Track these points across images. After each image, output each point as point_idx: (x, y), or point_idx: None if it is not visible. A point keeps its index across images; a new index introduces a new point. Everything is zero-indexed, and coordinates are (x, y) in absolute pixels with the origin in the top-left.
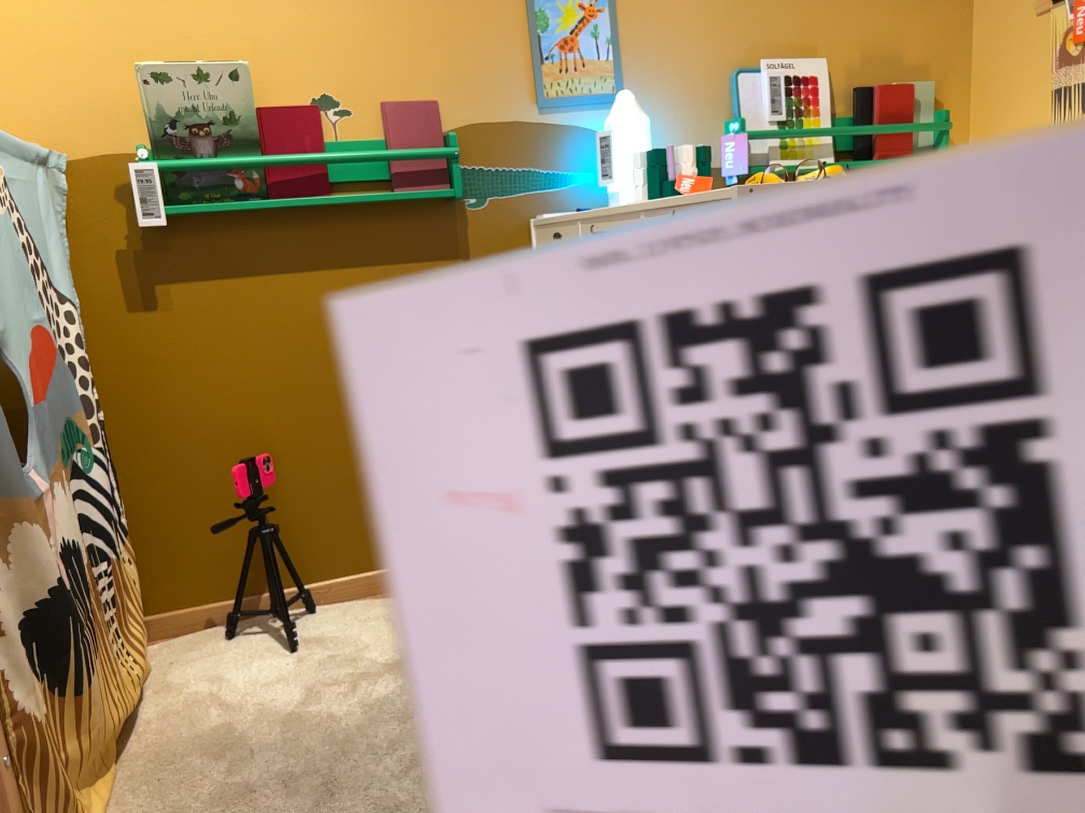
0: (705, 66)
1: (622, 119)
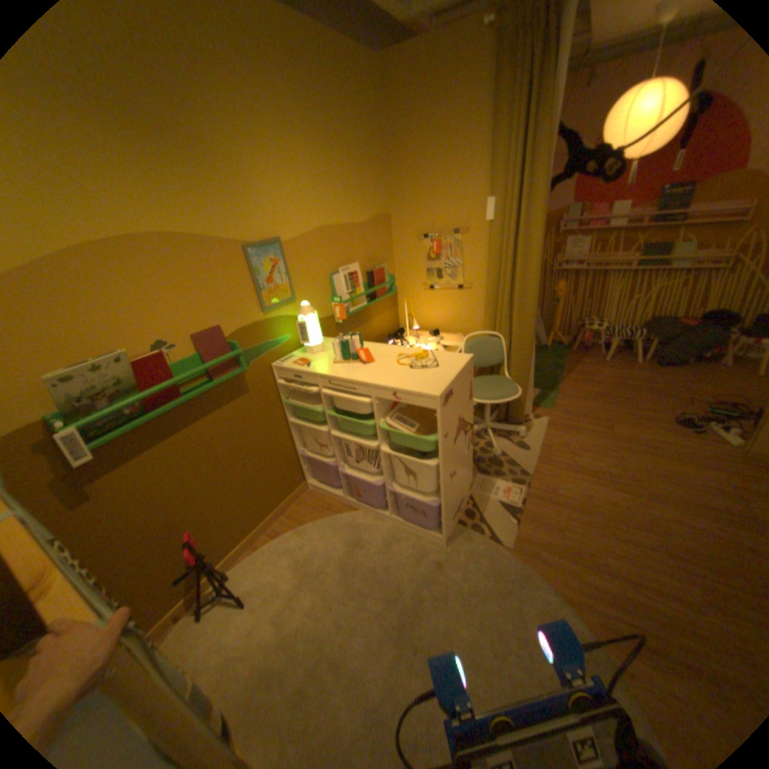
0: (320, 275)
1: (309, 316)
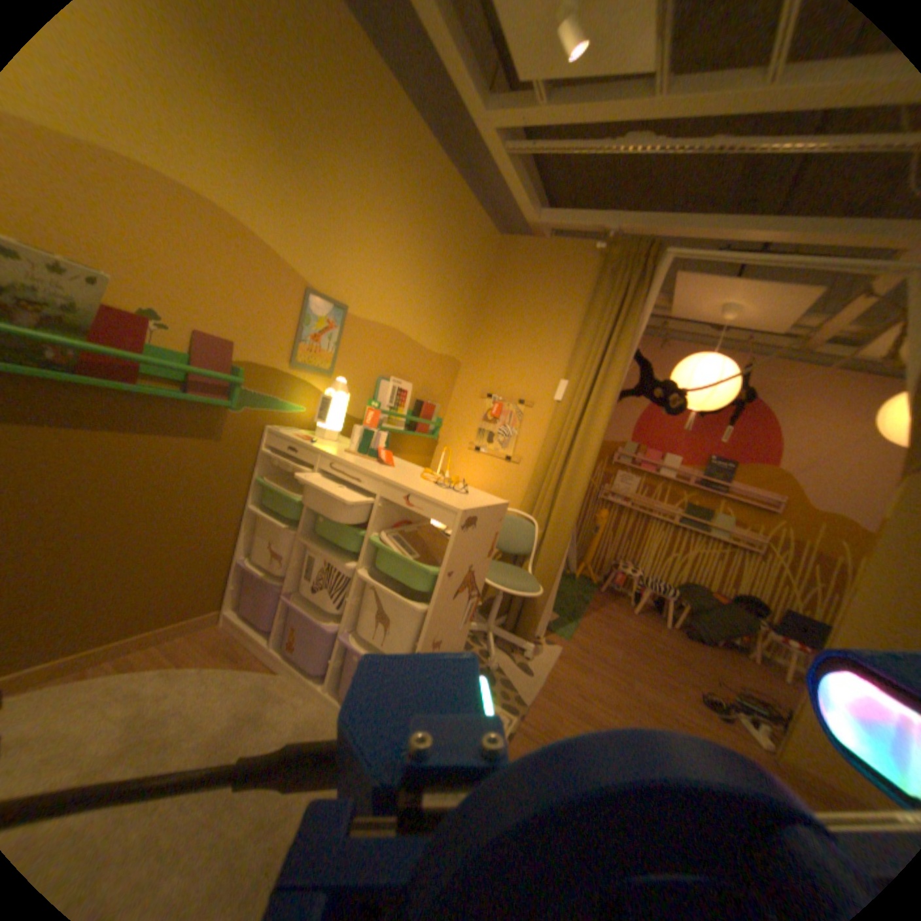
0: (369, 372)
1: (340, 395)
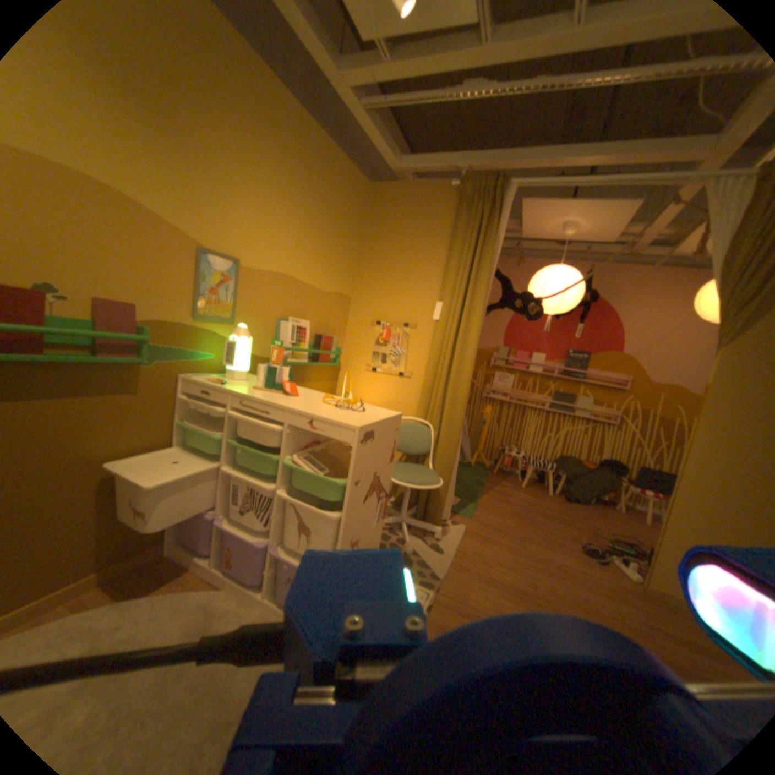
0: (269, 314)
1: (242, 339)
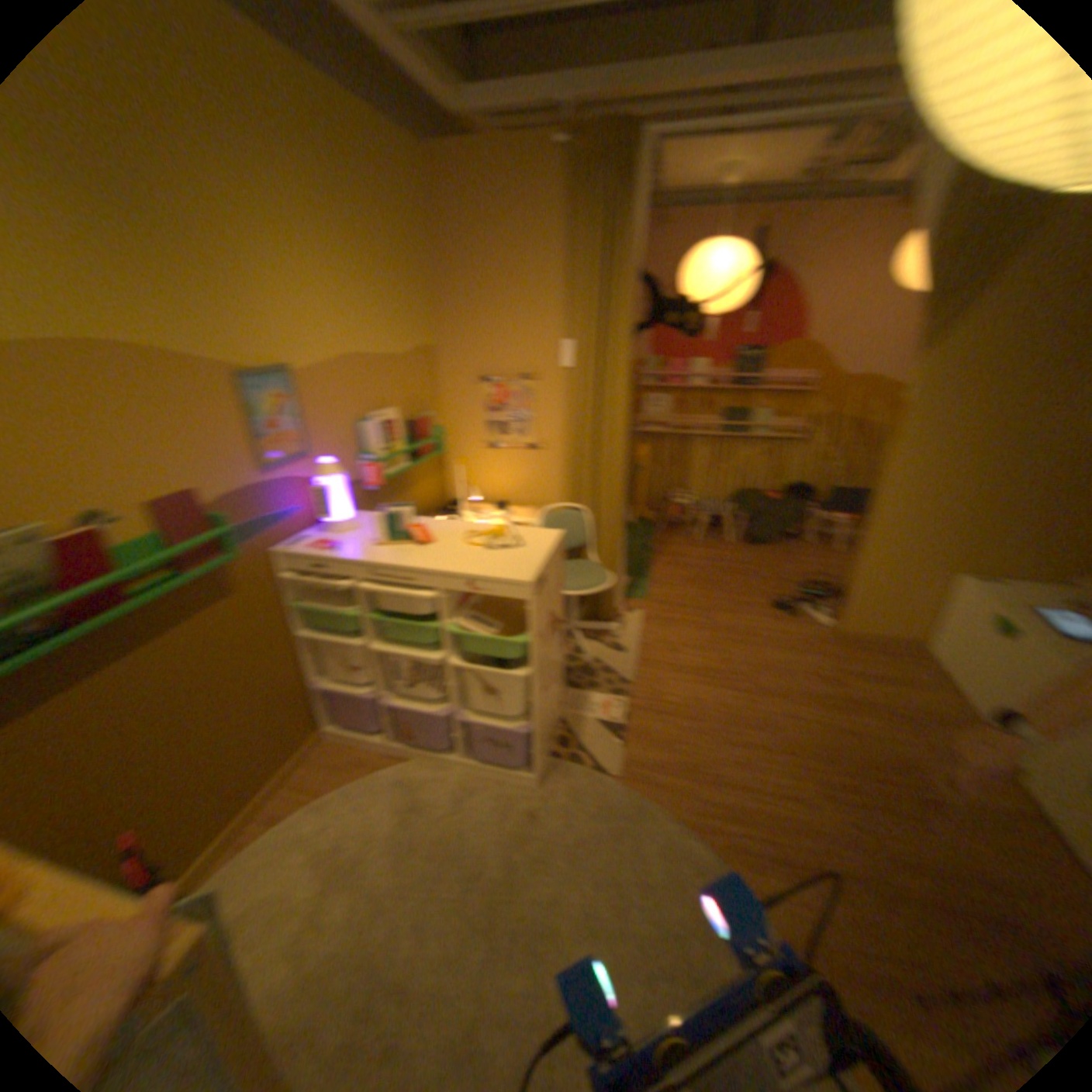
0: (338, 421)
1: (327, 478)
